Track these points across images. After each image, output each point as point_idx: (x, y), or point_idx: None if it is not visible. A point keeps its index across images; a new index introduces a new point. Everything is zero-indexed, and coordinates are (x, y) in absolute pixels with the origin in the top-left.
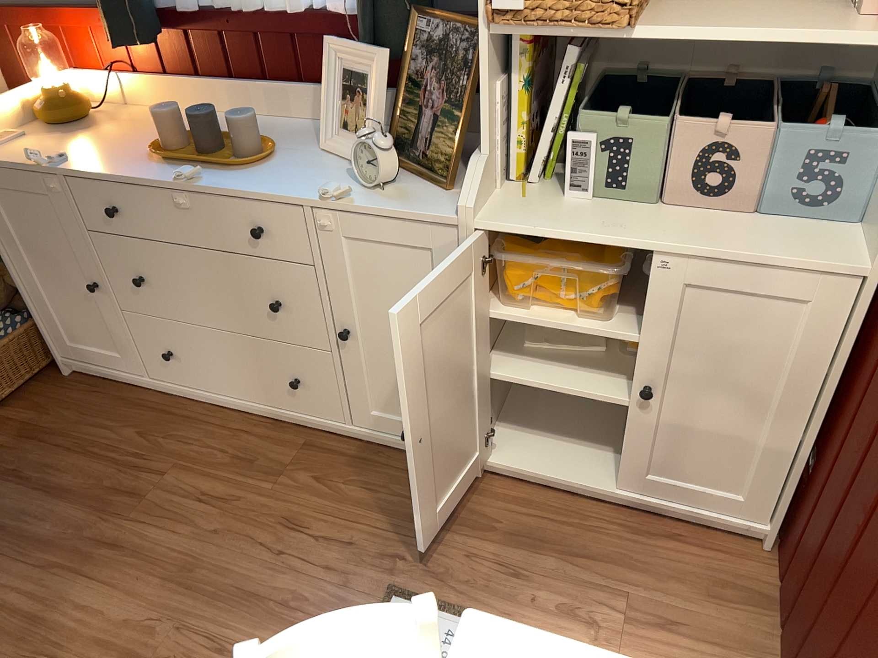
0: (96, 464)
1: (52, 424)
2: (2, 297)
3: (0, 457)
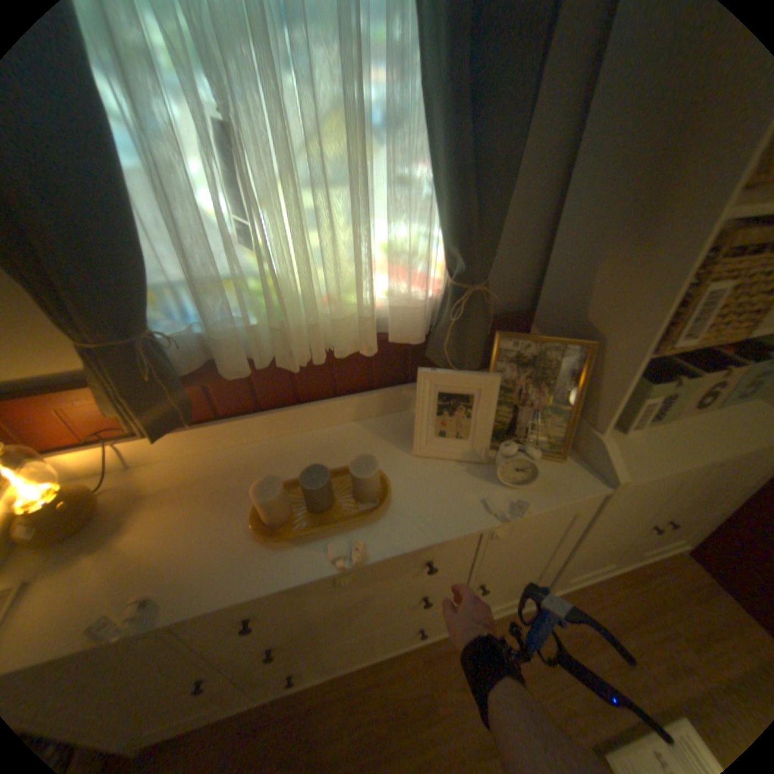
0: None
1: None
2: None
3: None
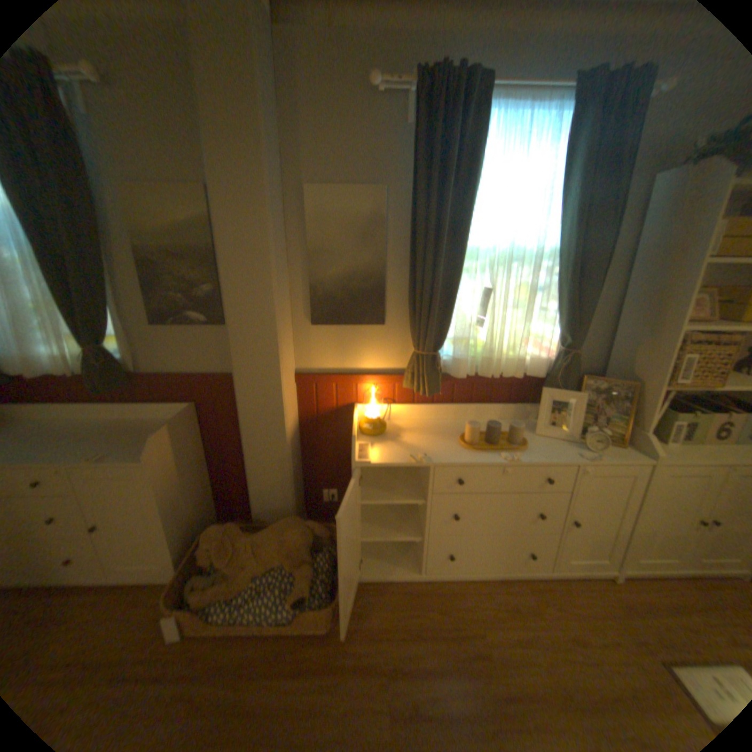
0: (438, 650)
1: (378, 630)
2: (310, 546)
3: (369, 669)
